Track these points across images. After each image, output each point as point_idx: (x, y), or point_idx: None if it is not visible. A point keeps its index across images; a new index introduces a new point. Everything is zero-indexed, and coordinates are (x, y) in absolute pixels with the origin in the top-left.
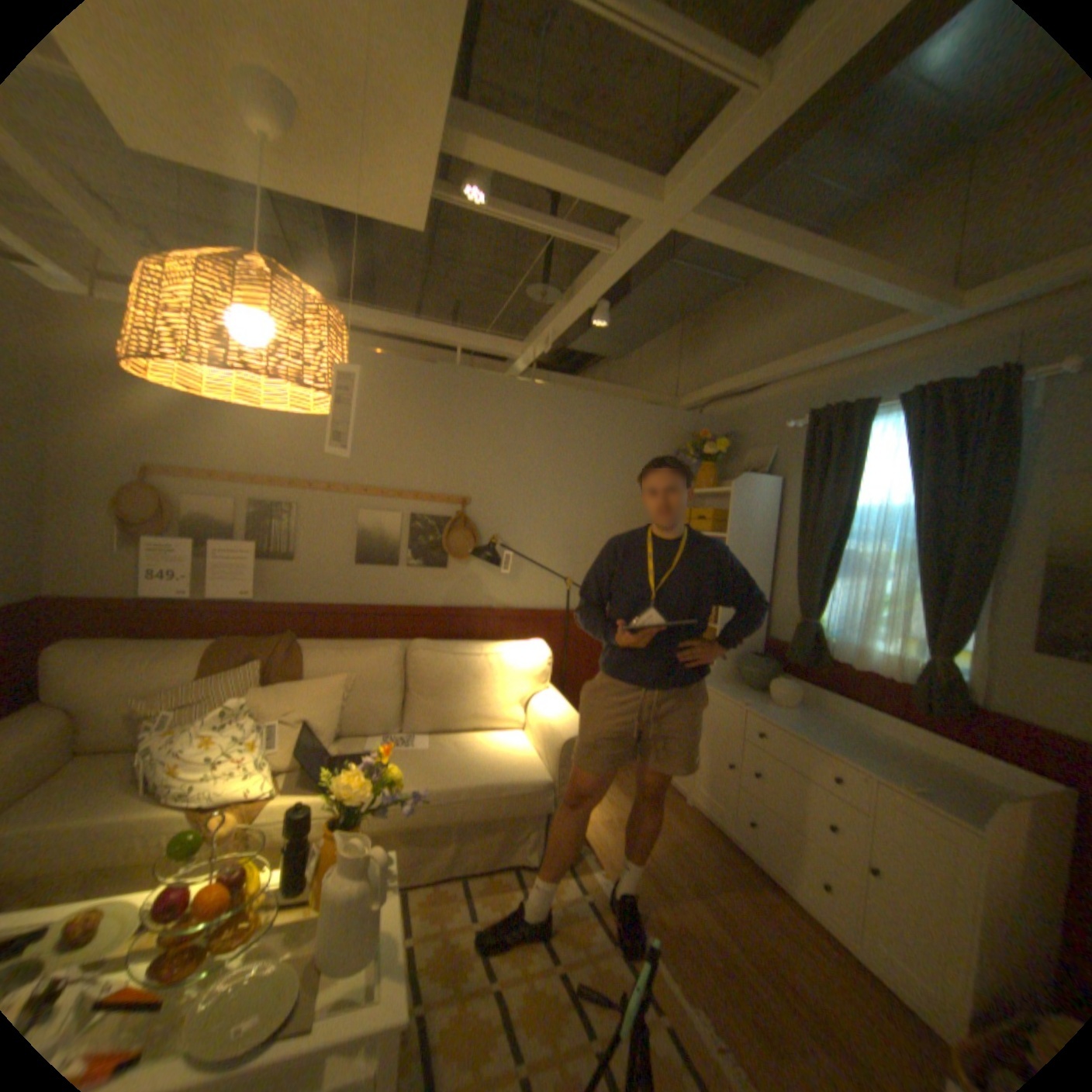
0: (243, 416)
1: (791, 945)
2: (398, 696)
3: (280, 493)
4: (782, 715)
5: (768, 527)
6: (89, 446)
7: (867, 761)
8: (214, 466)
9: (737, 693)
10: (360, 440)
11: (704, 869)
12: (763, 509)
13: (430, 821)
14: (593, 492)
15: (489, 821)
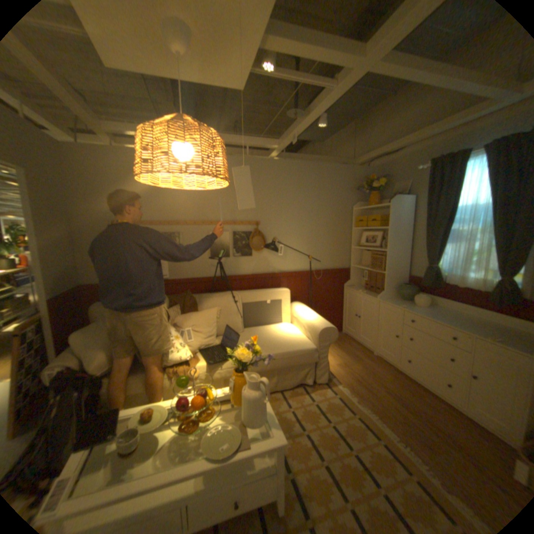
0: (153, 192)
1: (433, 410)
2: (240, 315)
3: (174, 227)
4: (422, 311)
5: (409, 221)
6: (88, 214)
7: (469, 329)
8: (144, 217)
9: (398, 303)
10: (207, 198)
11: (387, 381)
12: (407, 213)
13: (266, 367)
14: (318, 212)
15: (291, 366)
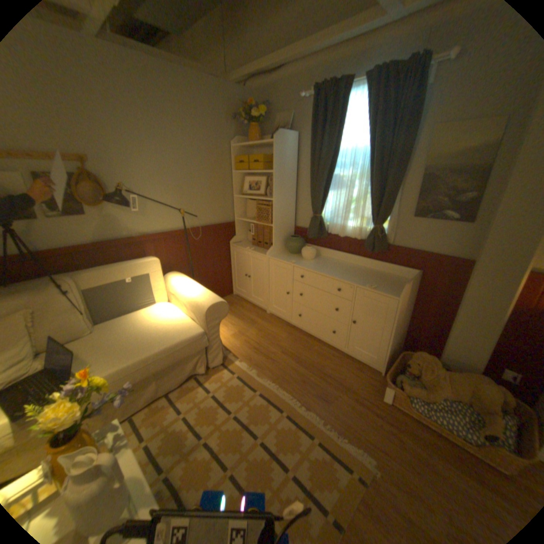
0: None
1: (322, 358)
2: (79, 311)
3: None
4: (309, 265)
5: (293, 164)
6: None
7: (350, 278)
8: None
9: (286, 258)
10: None
11: (281, 340)
12: (291, 154)
13: (133, 379)
14: (186, 146)
15: (172, 364)
